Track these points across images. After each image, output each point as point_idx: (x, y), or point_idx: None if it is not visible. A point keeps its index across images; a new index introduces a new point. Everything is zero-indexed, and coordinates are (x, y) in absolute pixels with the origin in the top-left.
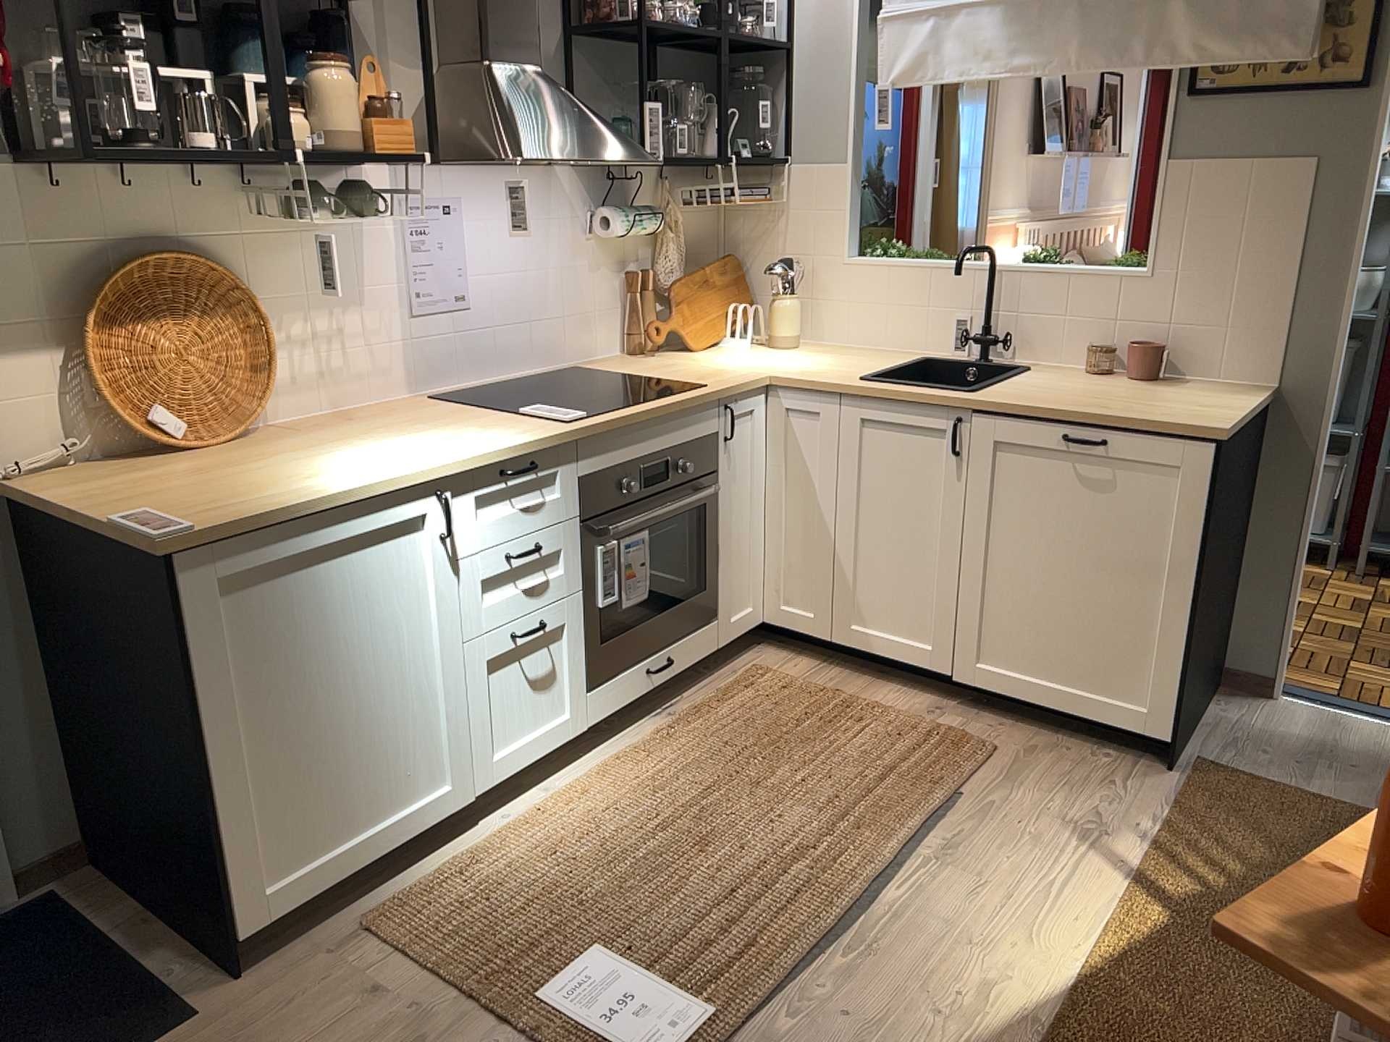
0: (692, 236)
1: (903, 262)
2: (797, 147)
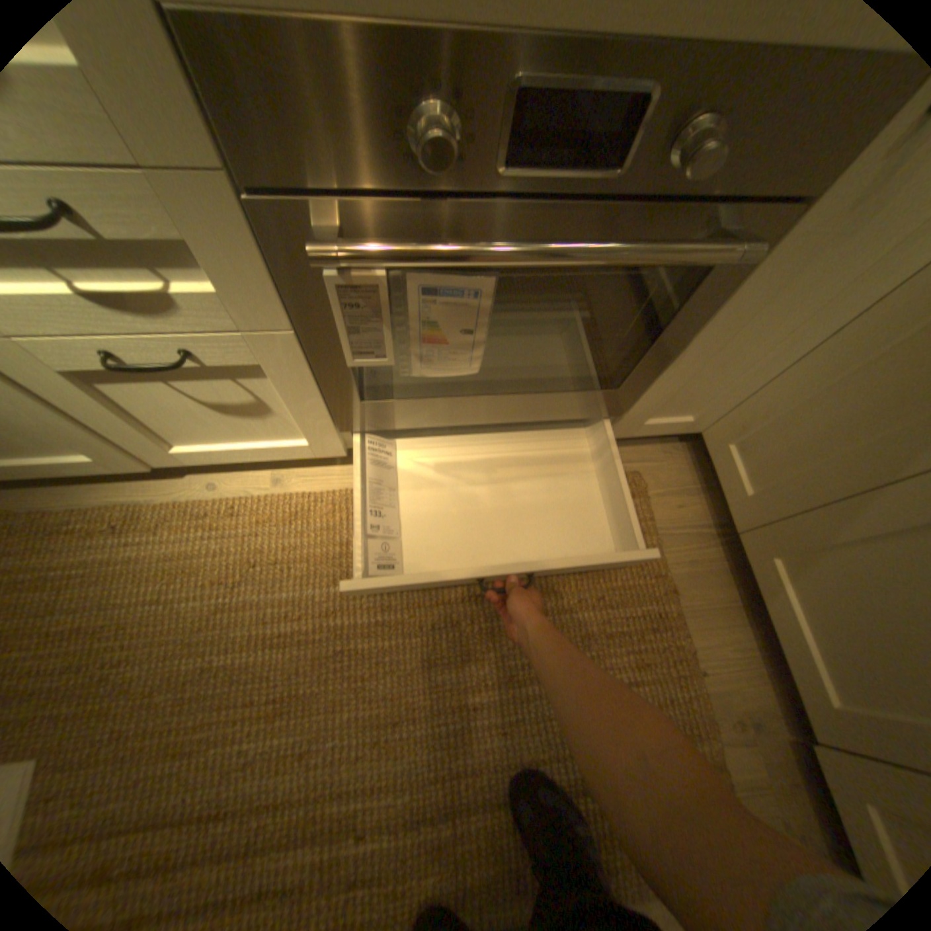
0: None
1: None
2: None
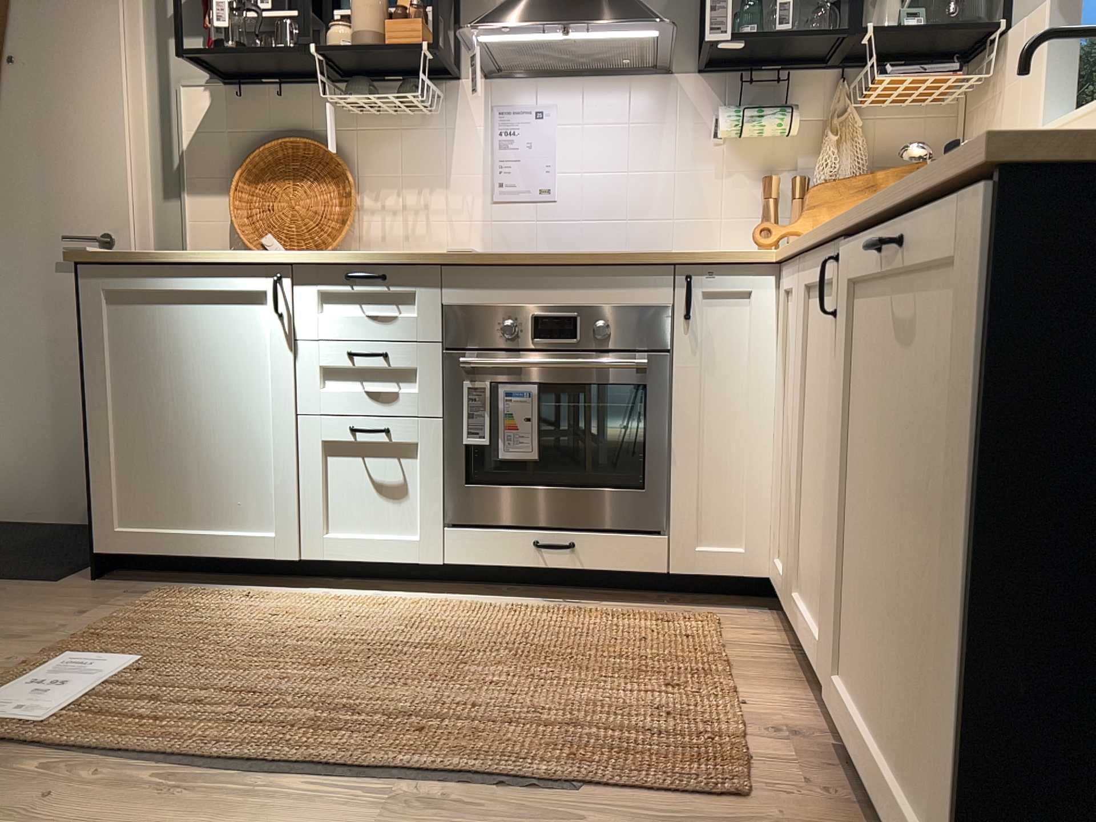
0: (892, 148)
1: (1084, 111)
2: (1012, 6)
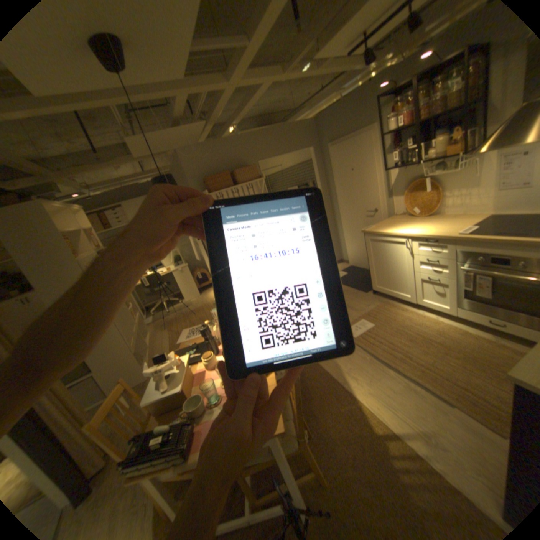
0: None
1: None
2: None
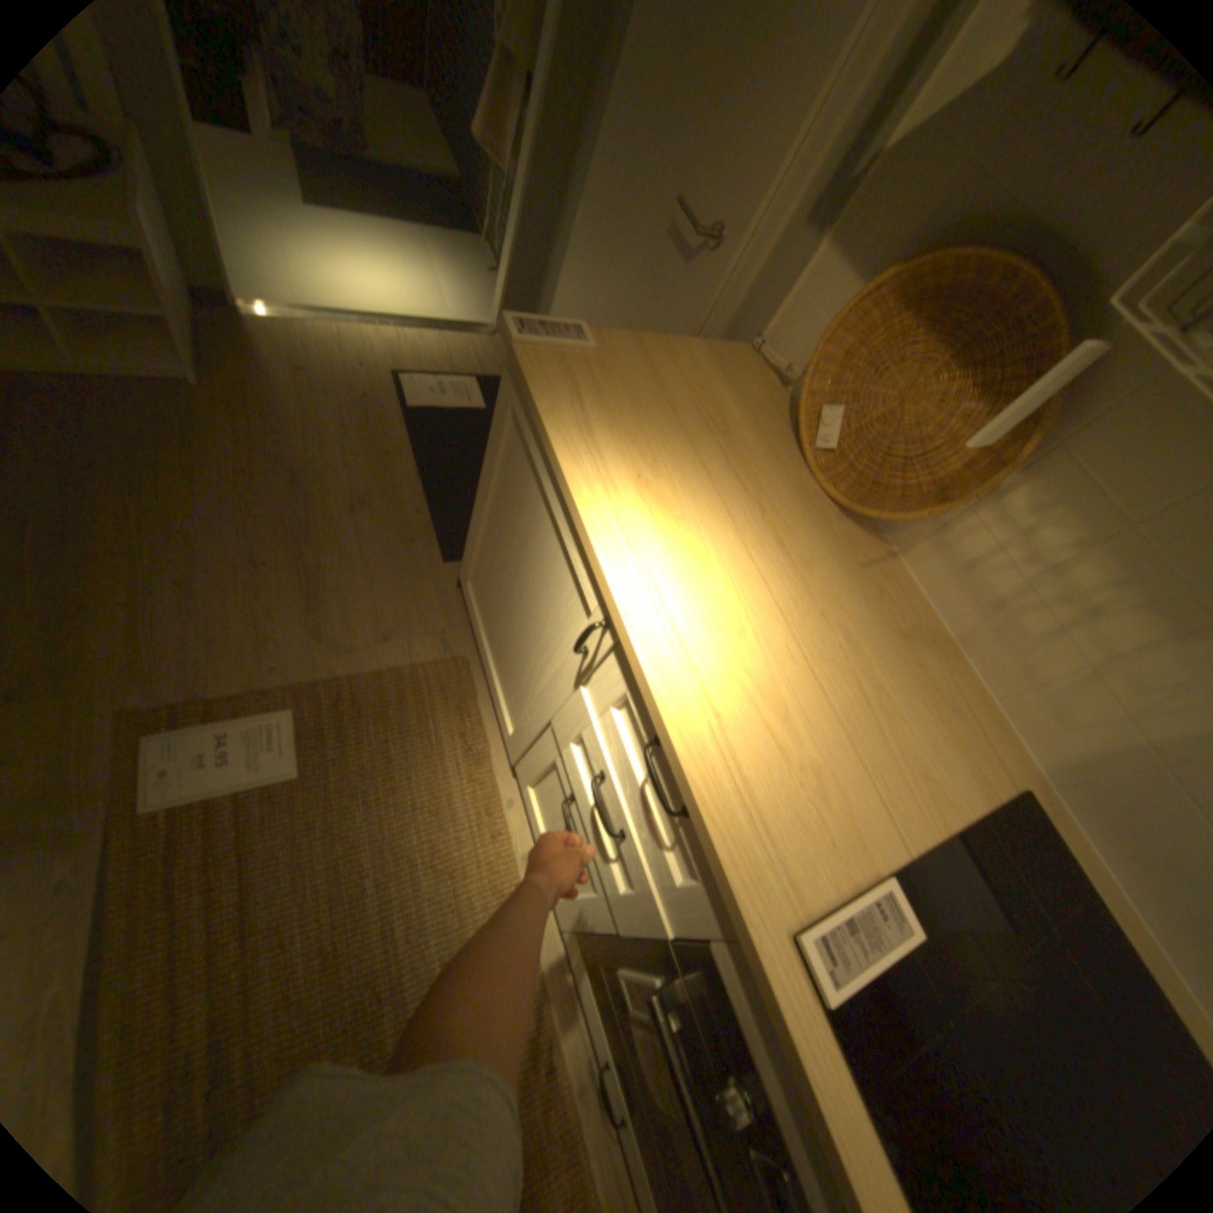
0: None
1: None
2: None
